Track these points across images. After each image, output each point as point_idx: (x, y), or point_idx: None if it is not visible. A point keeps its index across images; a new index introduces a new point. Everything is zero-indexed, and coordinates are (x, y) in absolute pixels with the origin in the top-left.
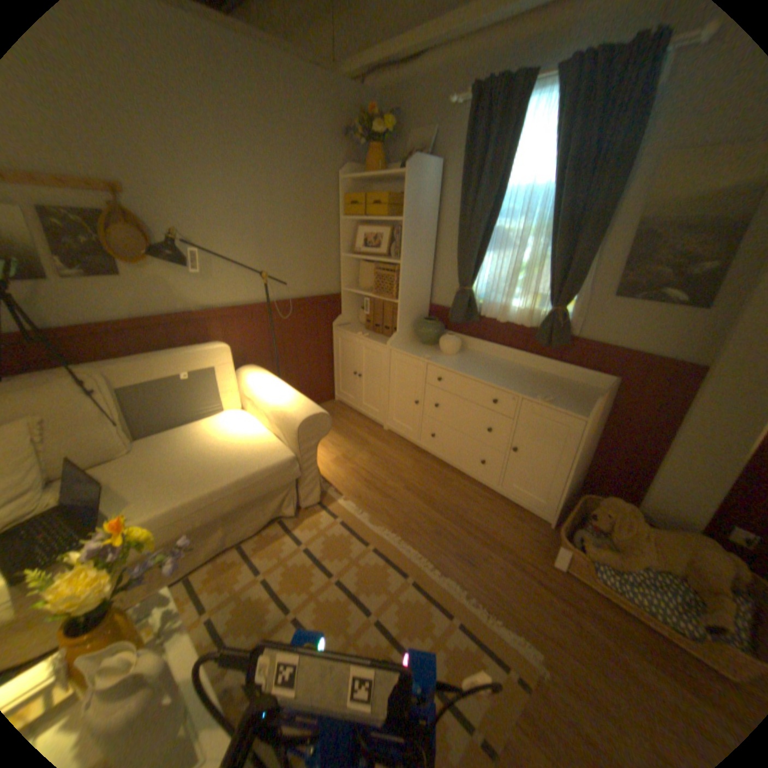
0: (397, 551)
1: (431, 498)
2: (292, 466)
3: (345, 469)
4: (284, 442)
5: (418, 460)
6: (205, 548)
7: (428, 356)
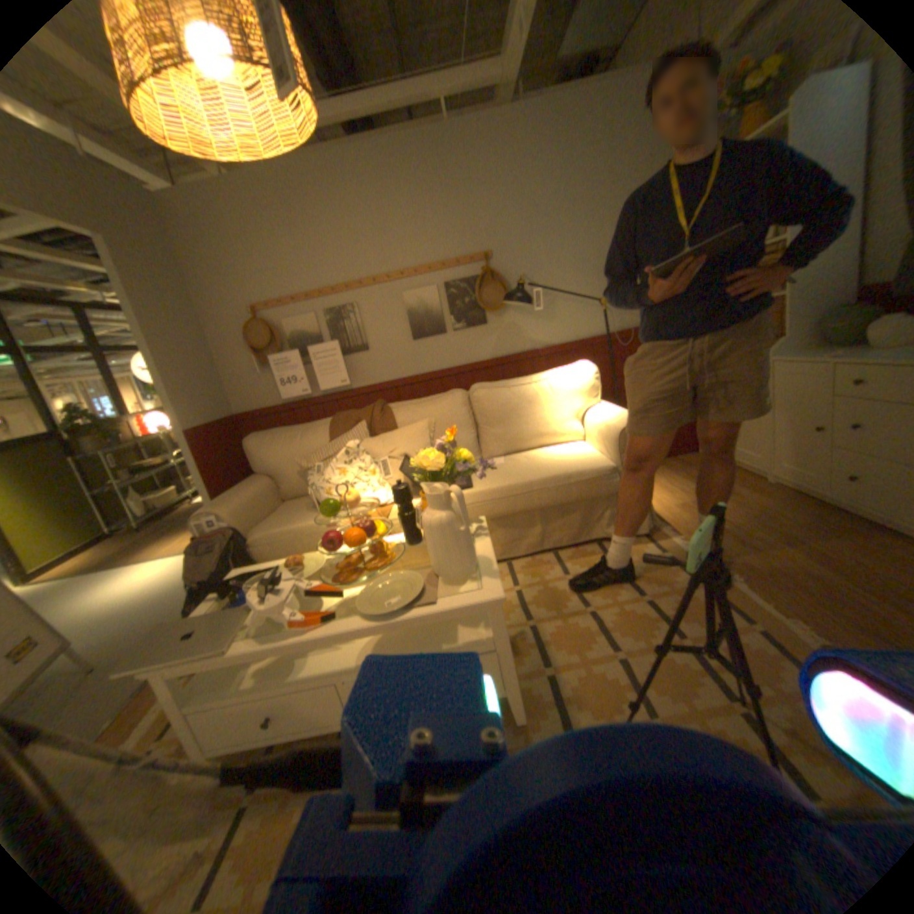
0: (747, 598)
1: (834, 561)
2: (610, 476)
3: (694, 514)
4: (606, 456)
5: (823, 518)
6: (526, 540)
7: (837, 352)
